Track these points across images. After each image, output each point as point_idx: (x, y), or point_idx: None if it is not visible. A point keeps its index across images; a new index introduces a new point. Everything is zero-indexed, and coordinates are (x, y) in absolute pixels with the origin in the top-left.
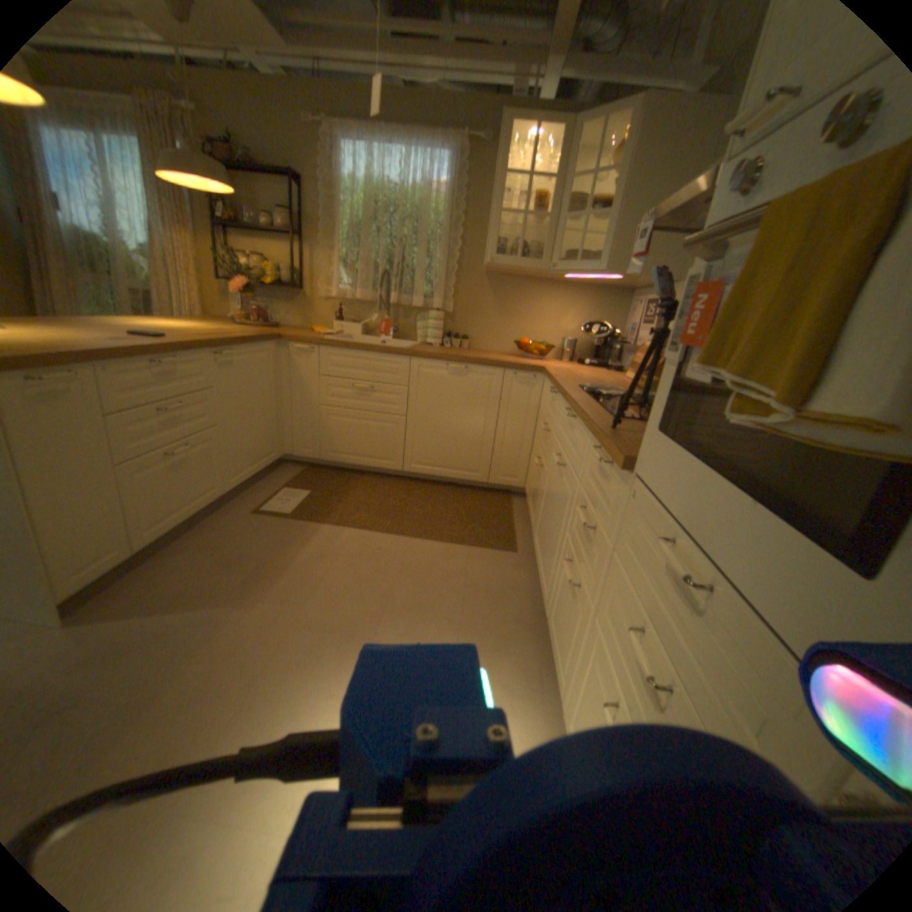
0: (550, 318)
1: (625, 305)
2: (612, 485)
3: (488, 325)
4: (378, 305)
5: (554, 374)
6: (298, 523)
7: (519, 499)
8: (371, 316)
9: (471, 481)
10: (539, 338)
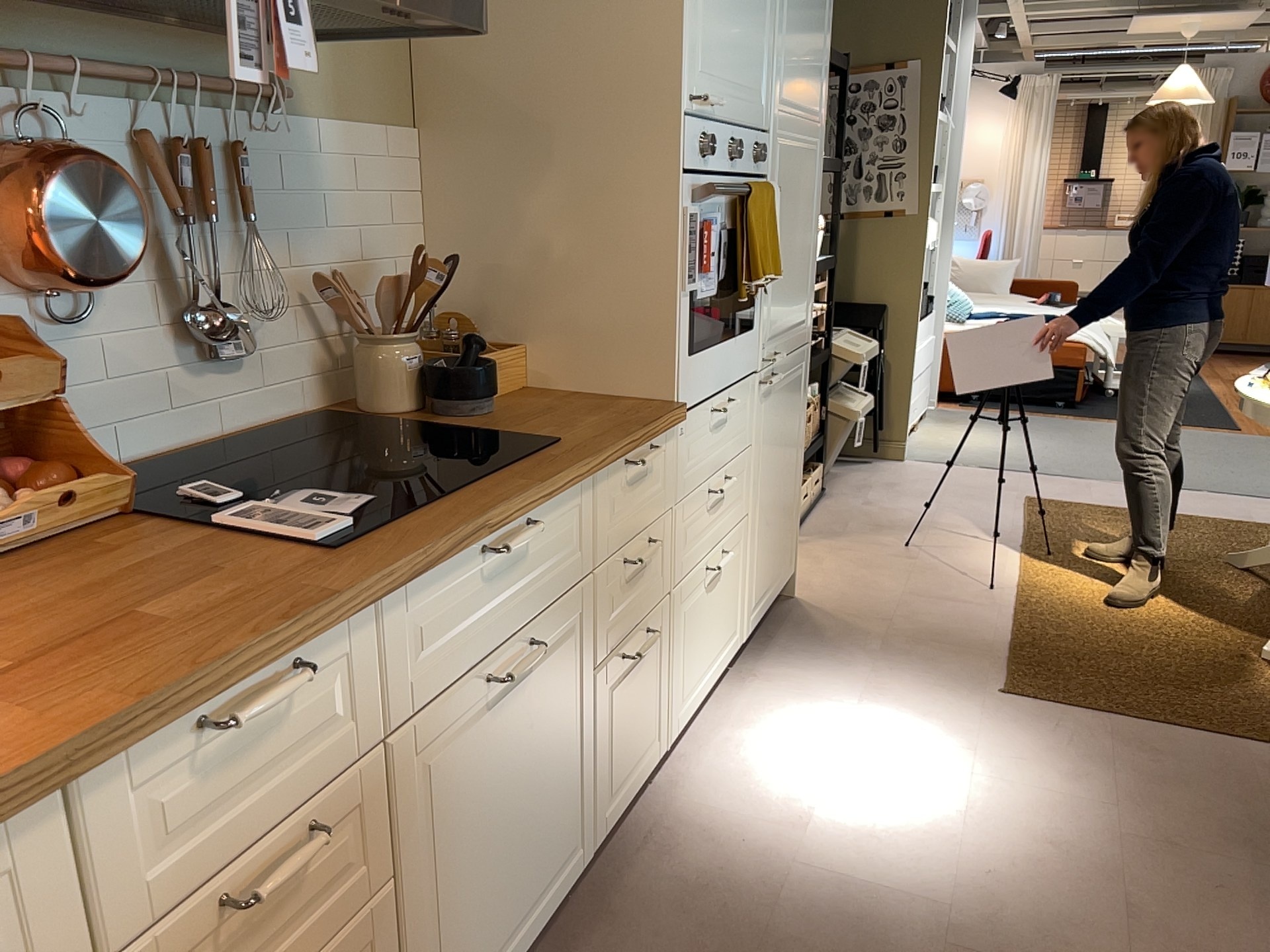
0: None
1: None
2: (658, 461)
3: None
4: None
5: (77, 713)
6: None
7: None
8: None
9: None
10: None
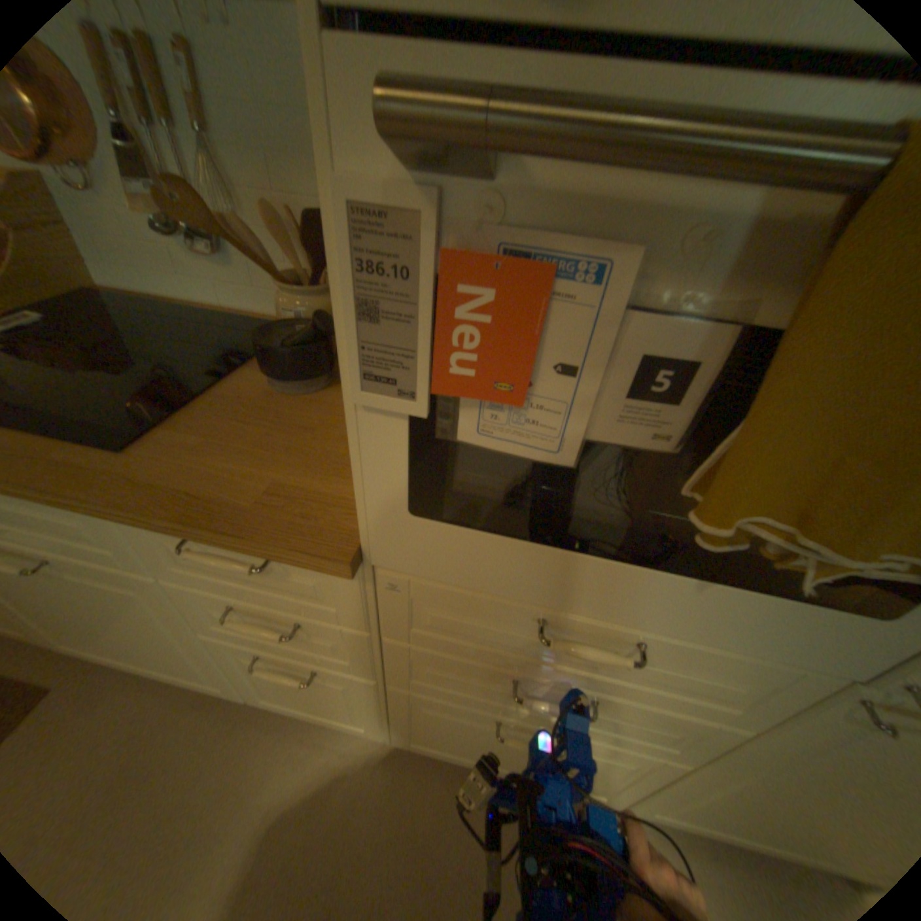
0: None
1: None
2: (306, 578)
3: None
4: None
5: None
6: None
7: None
8: None
9: None
10: None
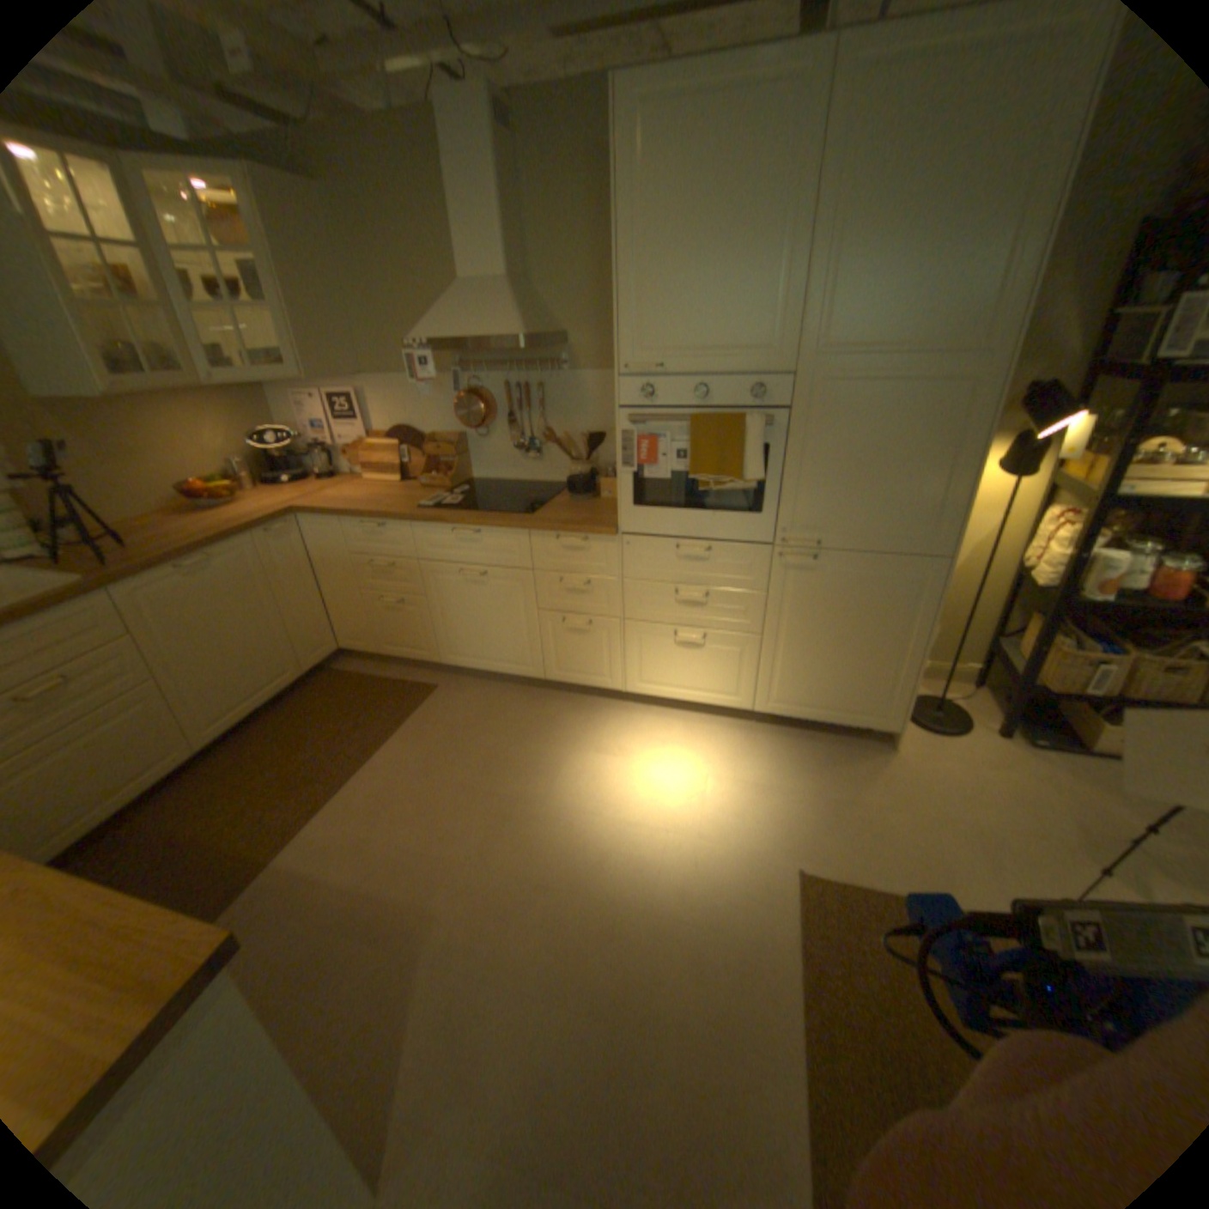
0: (184, 441)
1: (259, 397)
2: (596, 549)
3: (96, 484)
4: None
5: (340, 508)
6: (243, 902)
7: (338, 664)
8: None
9: (287, 687)
10: (185, 473)
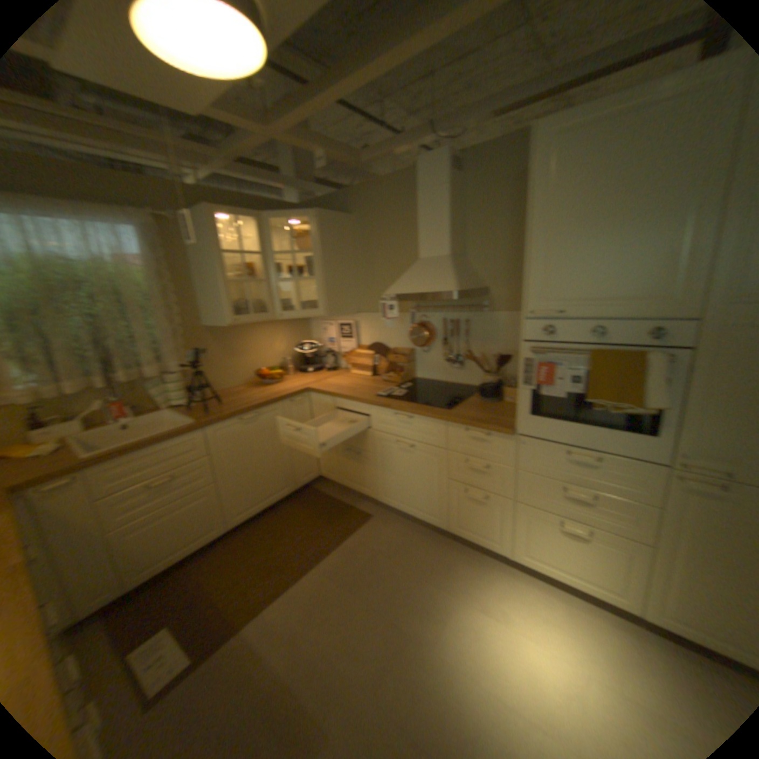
0: (268, 347)
1: (309, 324)
2: (498, 443)
3: (223, 368)
4: (93, 390)
5: (334, 391)
6: (219, 656)
7: (320, 485)
8: (87, 405)
9: (287, 496)
10: (265, 364)
